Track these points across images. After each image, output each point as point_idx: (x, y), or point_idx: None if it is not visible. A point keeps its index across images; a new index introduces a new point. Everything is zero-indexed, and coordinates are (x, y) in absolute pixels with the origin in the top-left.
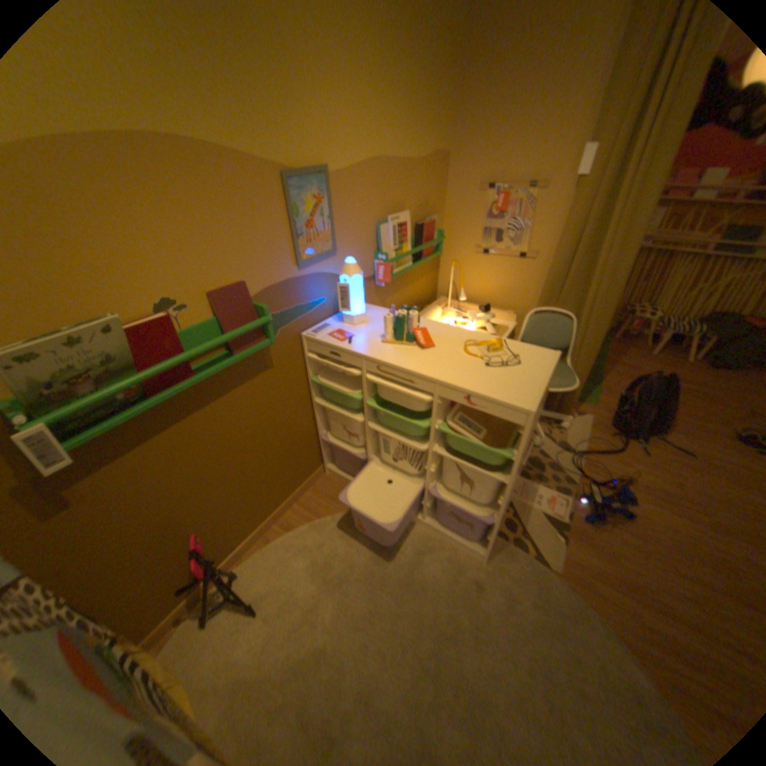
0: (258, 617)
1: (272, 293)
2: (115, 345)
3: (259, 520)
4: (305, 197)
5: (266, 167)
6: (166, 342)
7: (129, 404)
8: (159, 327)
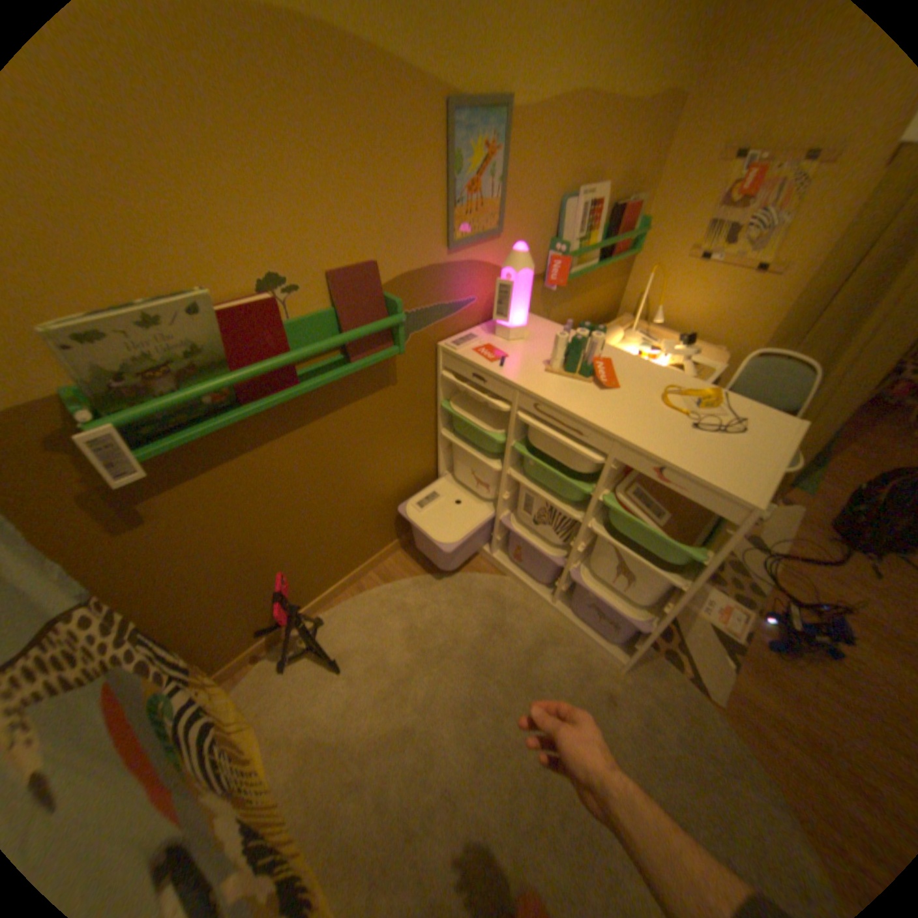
0: (342, 674)
1: (409, 282)
2: (204, 331)
3: (355, 563)
4: (473, 143)
5: (428, 88)
6: (269, 334)
7: (219, 410)
8: (262, 313)
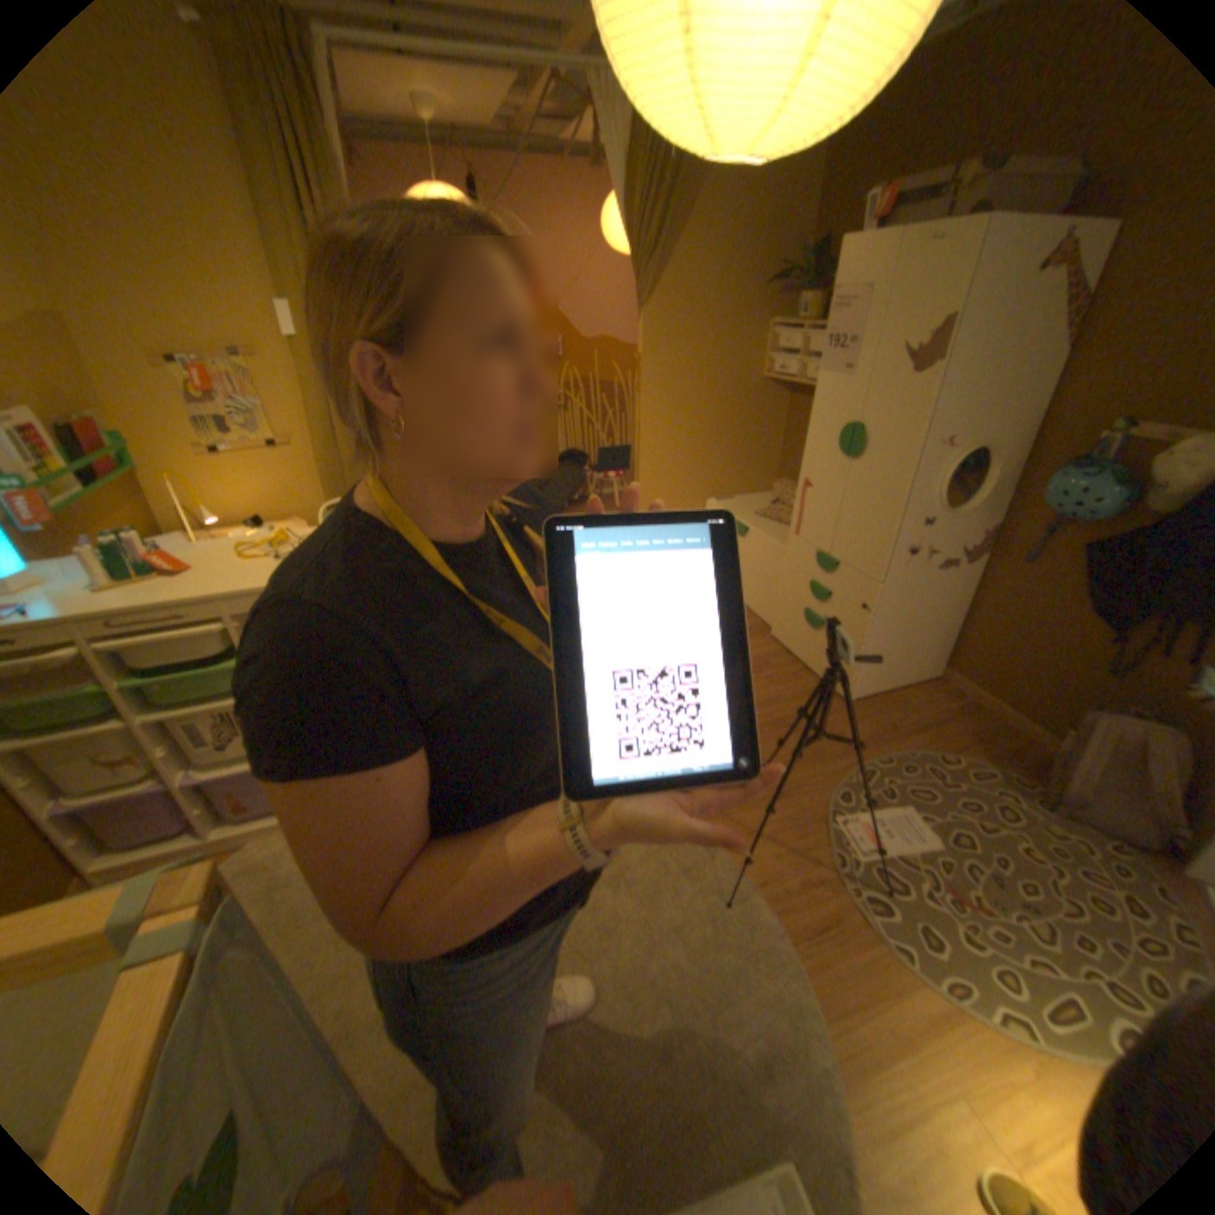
0: None
1: None
2: None
3: None
4: None
5: None
6: None
7: None
8: None
